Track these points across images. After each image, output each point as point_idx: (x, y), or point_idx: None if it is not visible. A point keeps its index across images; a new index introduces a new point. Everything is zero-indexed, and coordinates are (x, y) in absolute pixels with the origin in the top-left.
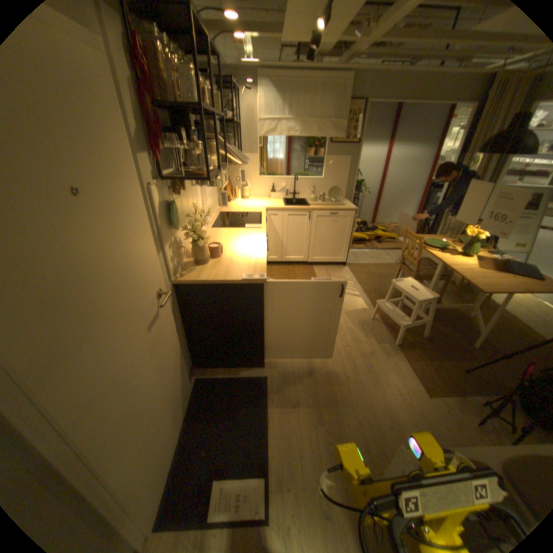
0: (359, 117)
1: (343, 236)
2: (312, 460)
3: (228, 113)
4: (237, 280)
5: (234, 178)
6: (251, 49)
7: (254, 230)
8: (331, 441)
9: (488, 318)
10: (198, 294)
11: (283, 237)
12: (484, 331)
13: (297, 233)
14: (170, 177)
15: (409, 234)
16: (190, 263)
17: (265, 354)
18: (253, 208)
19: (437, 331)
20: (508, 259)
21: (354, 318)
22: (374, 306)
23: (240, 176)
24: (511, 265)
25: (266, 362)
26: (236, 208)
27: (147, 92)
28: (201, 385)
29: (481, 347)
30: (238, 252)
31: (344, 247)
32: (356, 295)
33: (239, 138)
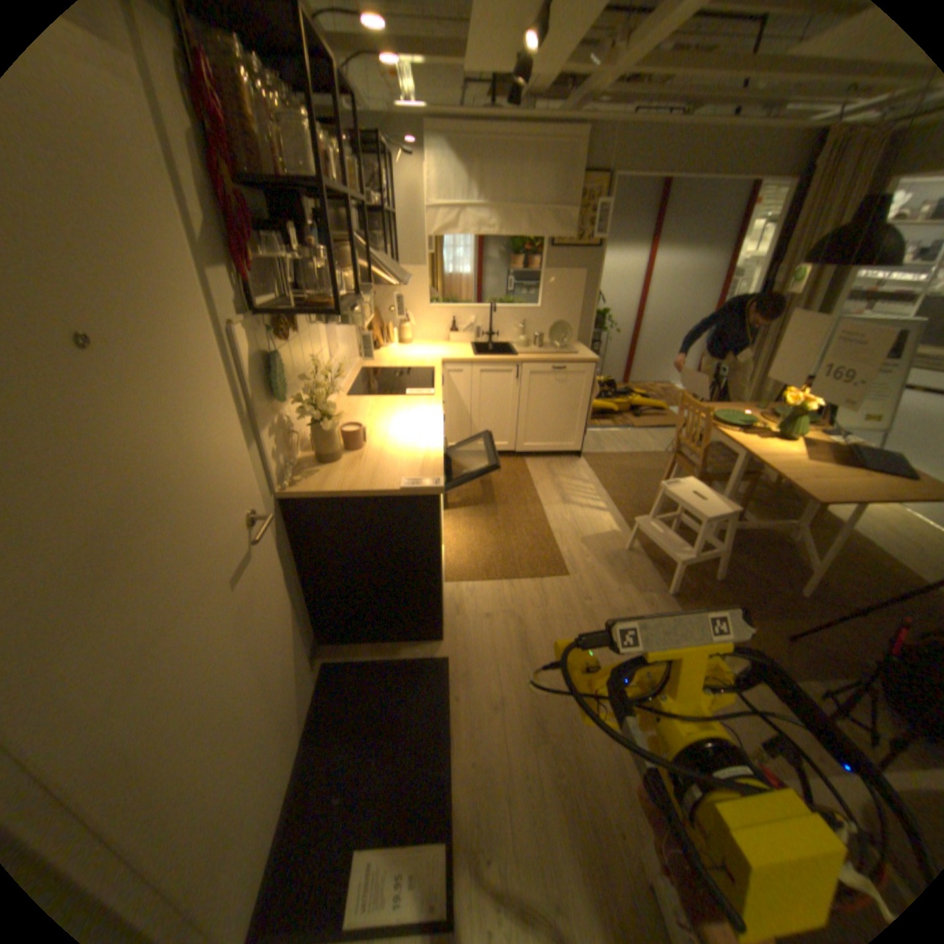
0: (599, 202)
1: (576, 406)
2: (530, 806)
3: (373, 196)
4: (393, 489)
5: (387, 309)
6: (411, 86)
7: (421, 399)
8: (563, 771)
9: (824, 544)
10: (323, 515)
11: (473, 410)
12: (817, 567)
13: (497, 403)
14: (269, 311)
15: (688, 403)
16: (308, 460)
17: (444, 617)
18: (420, 361)
19: (739, 568)
20: (856, 444)
21: (597, 550)
22: (631, 527)
23: (396, 306)
24: (862, 454)
25: (446, 630)
26: (389, 362)
27: (225, 158)
28: (333, 675)
29: (814, 595)
30: (393, 440)
31: (577, 425)
32: (600, 508)
33: (394, 240)
